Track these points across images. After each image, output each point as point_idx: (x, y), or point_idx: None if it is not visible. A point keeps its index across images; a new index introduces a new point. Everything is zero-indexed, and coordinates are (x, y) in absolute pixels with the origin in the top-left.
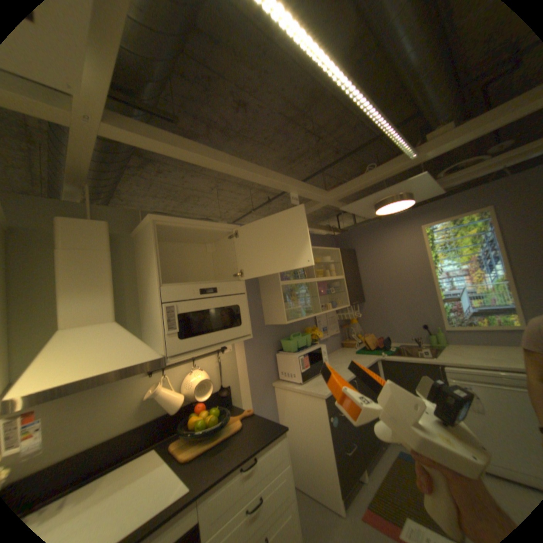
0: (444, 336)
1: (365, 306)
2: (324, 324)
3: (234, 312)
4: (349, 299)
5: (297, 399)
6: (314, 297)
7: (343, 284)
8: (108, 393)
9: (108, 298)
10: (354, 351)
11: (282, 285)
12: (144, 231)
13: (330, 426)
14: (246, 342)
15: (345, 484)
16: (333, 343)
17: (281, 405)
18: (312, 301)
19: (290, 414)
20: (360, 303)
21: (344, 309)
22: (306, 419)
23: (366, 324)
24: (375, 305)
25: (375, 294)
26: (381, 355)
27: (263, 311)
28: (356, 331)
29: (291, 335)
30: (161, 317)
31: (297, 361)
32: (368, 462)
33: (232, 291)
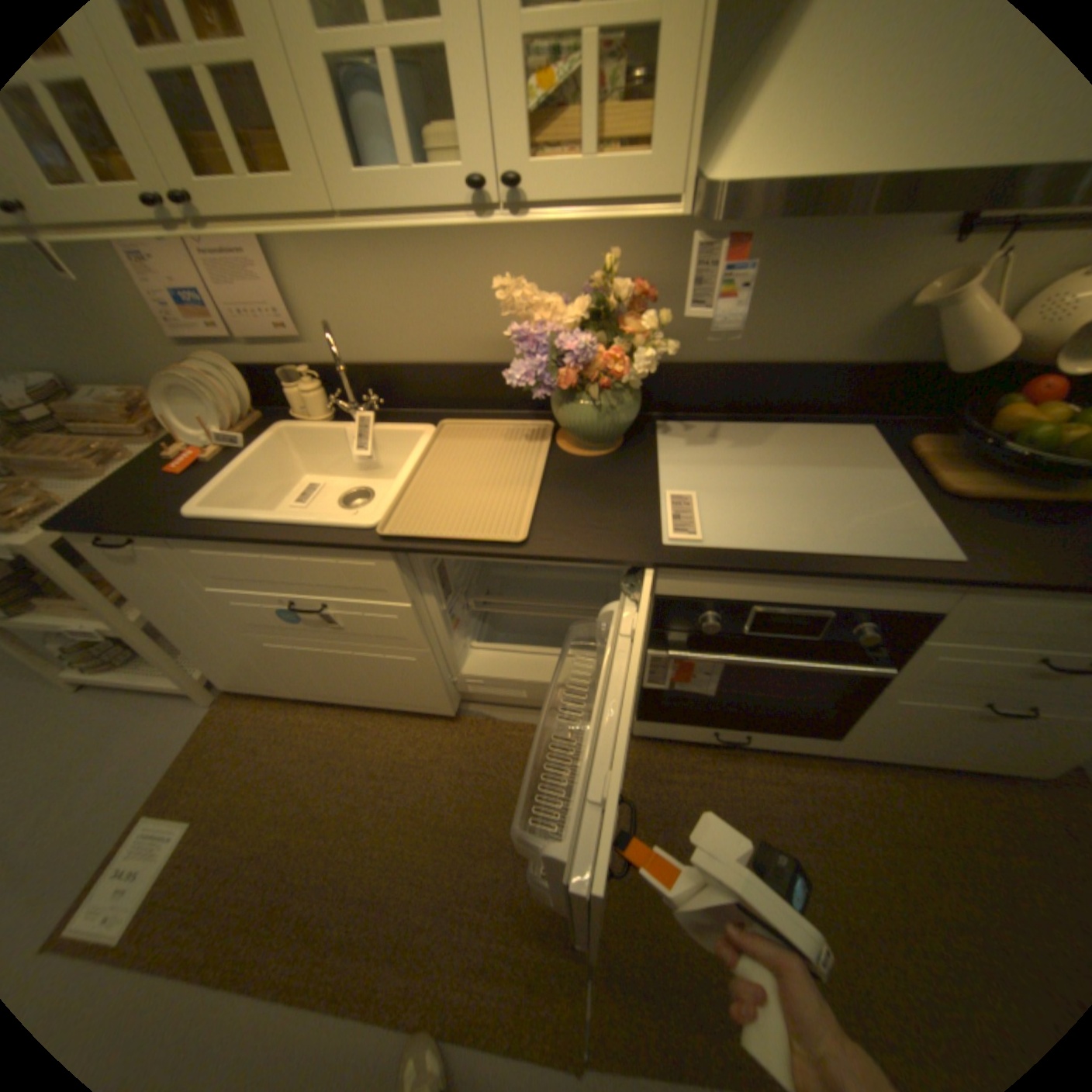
0: None
1: None
2: None
3: None
4: None
5: None
6: None
7: None
8: (841, 252)
9: None
10: None
11: None
12: None
13: None
14: None
15: None
16: None
17: None
18: None
19: None
20: None
21: None
22: None
23: None
24: None
25: None
26: None
27: None
28: None
29: None
30: None
31: None
32: None
33: None
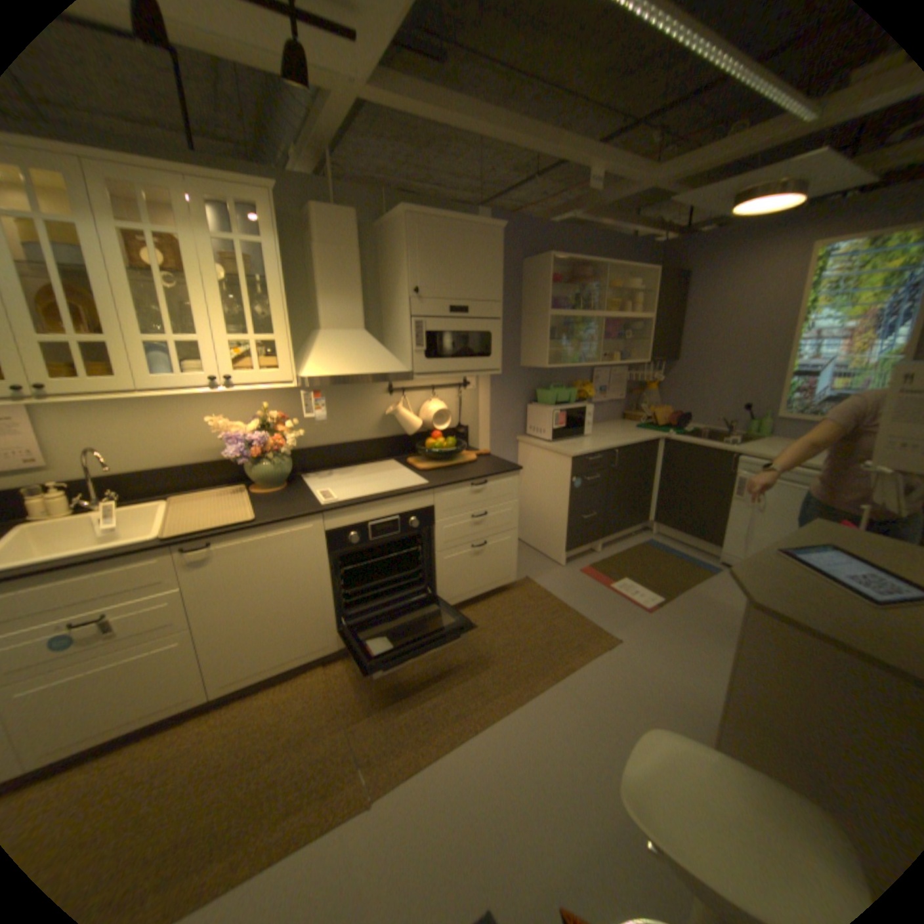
0: (773, 423)
1: (677, 367)
2: (604, 382)
3: (485, 341)
4: (653, 351)
5: (541, 456)
6: (597, 340)
7: (650, 327)
8: (356, 401)
9: (359, 304)
10: (637, 425)
11: (553, 315)
12: (393, 224)
13: (571, 486)
14: (494, 383)
15: (573, 541)
16: (611, 411)
17: (523, 462)
18: (592, 346)
19: (531, 471)
20: (671, 360)
21: (643, 366)
22: (547, 477)
23: (669, 394)
24: (692, 367)
25: (698, 350)
26: (670, 433)
27: (521, 348)
28: (651, 400)
29: (552, 386)
30: (410, 332)
31: (551, 416)
32: (607, 534)
33: (486, 314)
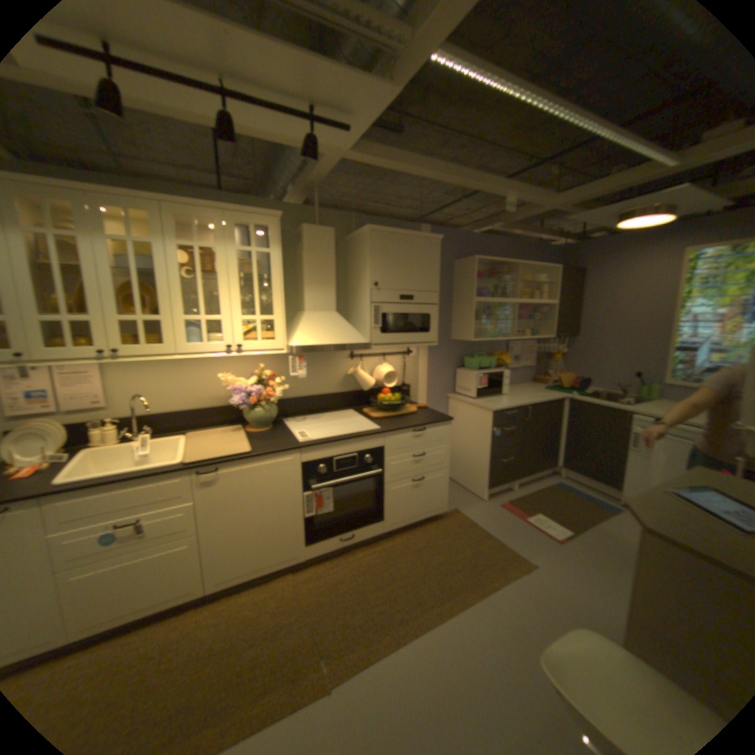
0: (661, 389)
1: (578, 341)
2: (519, 352)
3: (426, 320)
4: (558, 329)
5: (468, 410)
6: (512, 320)
7: (555, 310)
8: (326, 364)
9: (334, 293)
10: (546, 387)
11: (478, 301)
12: (361, 238)
13: (493, 435)
14: (431, 351)
15: (495, 481)
16: (525, 375)
17: (453, 414)
18: (509, 324)
19: (460, 422)
20: (573, 336)
21: (550, 340)
22: (473, 427)
23: (572, 362)
24: (590, 342)
25: (595, 328)
26: (574, 394)
27: (452, 325)
28: (557, 367)
29: (477, 355)
30: (371, 314)
31: (476, 378)
32: (523, 476)
33: (427, 301)
